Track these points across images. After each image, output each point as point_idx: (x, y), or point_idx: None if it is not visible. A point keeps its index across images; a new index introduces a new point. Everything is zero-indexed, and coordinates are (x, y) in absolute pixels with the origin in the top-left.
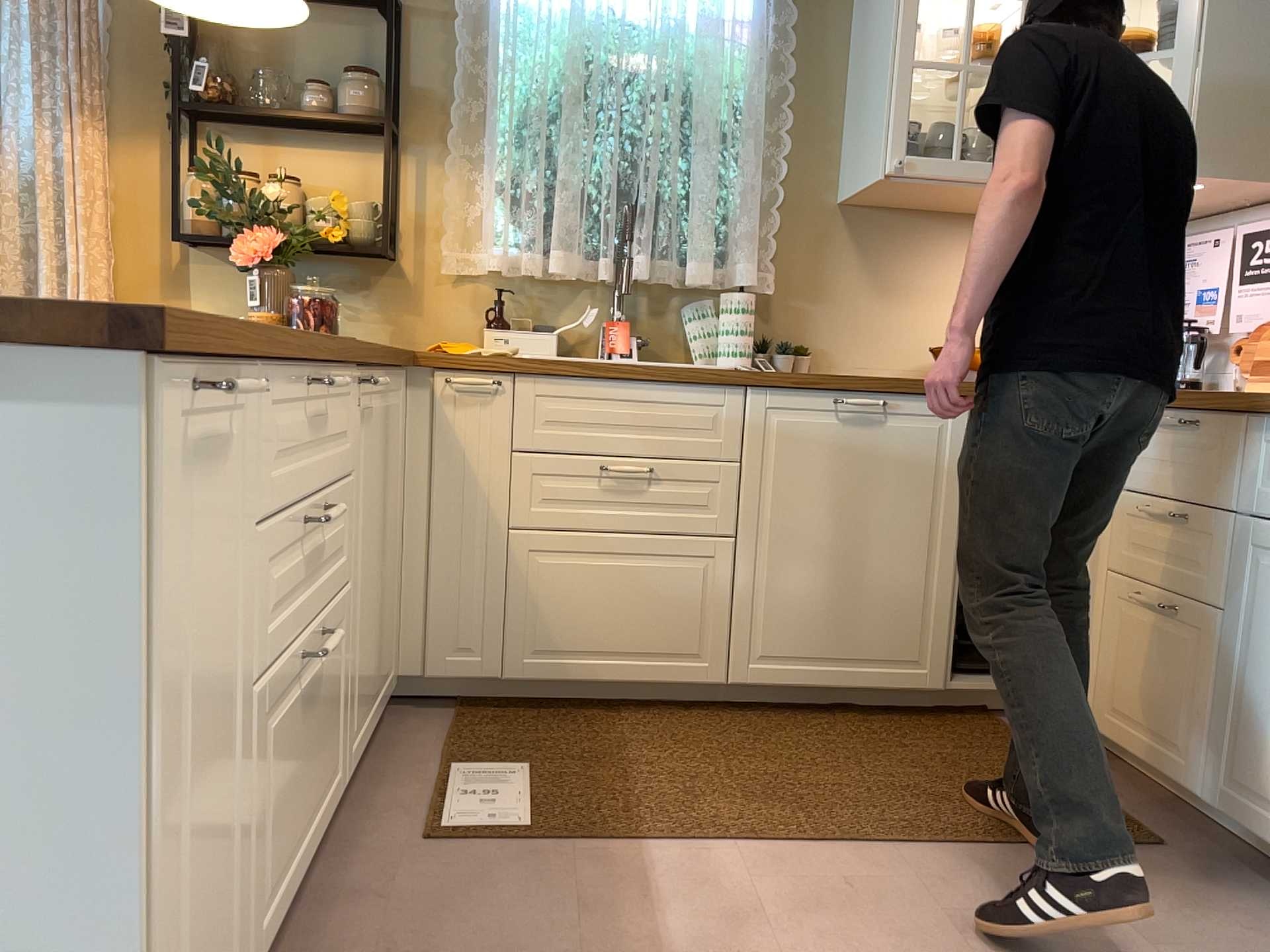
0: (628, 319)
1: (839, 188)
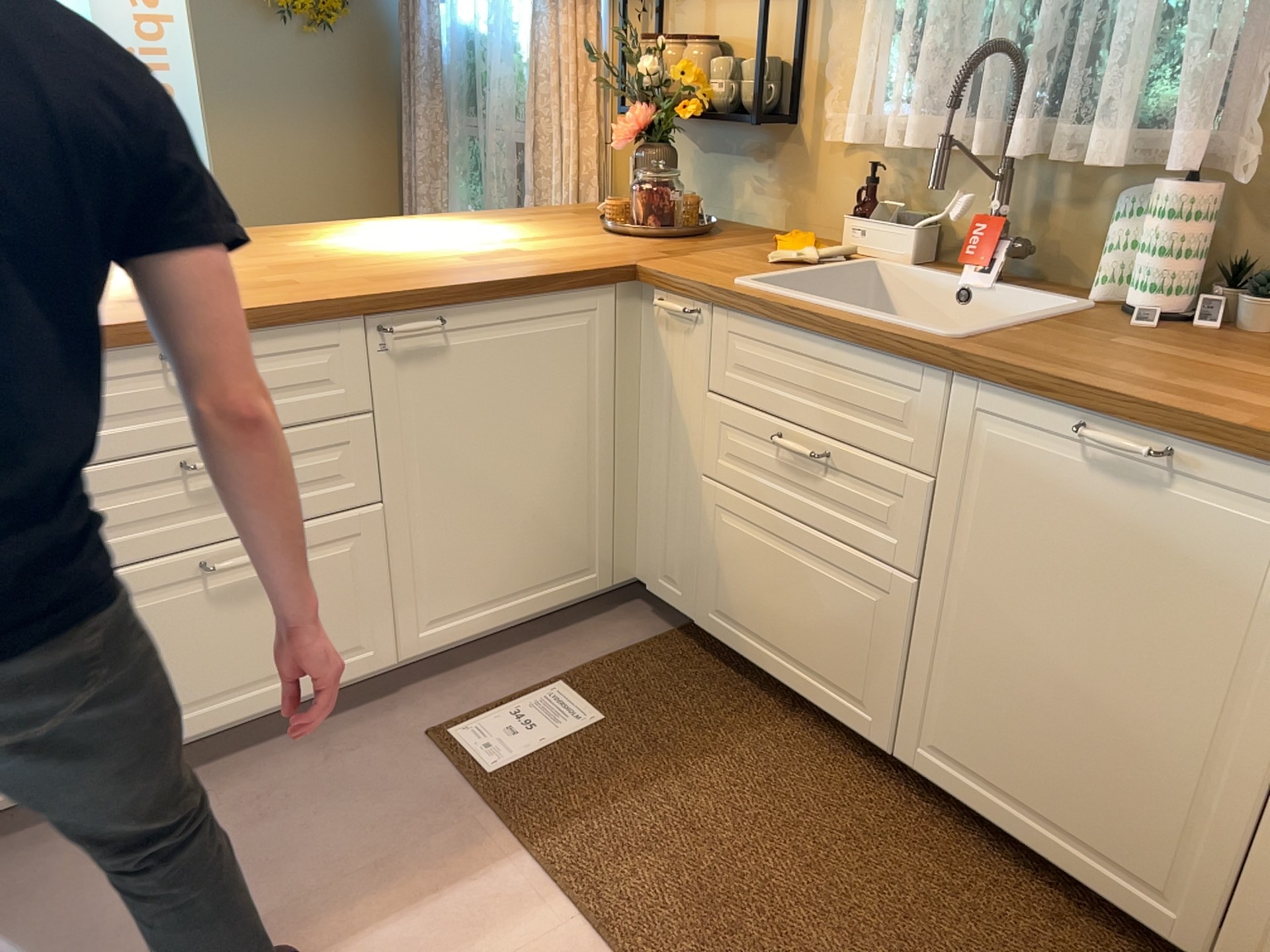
0: (1032, 212)
1: None
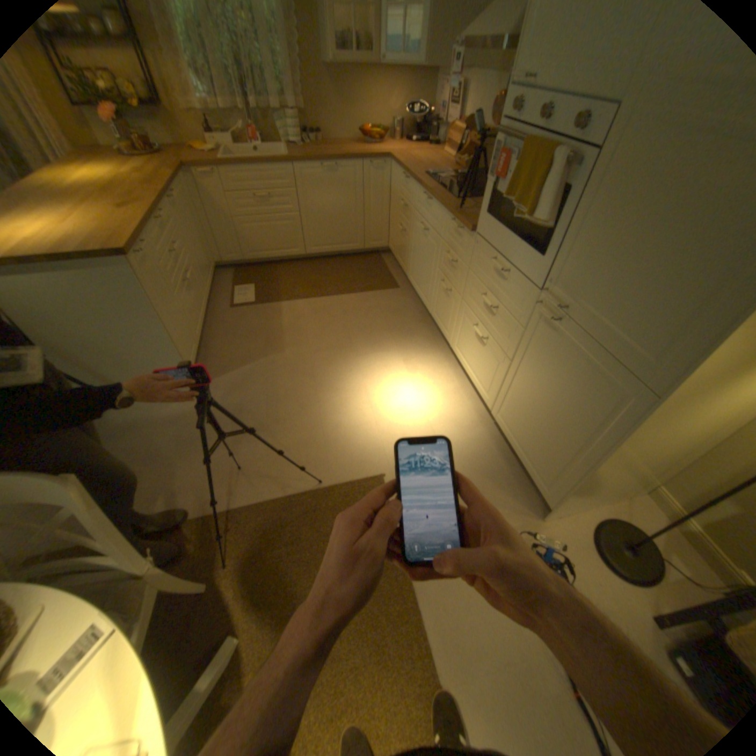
0: (254, 124)
1: (320, 56)
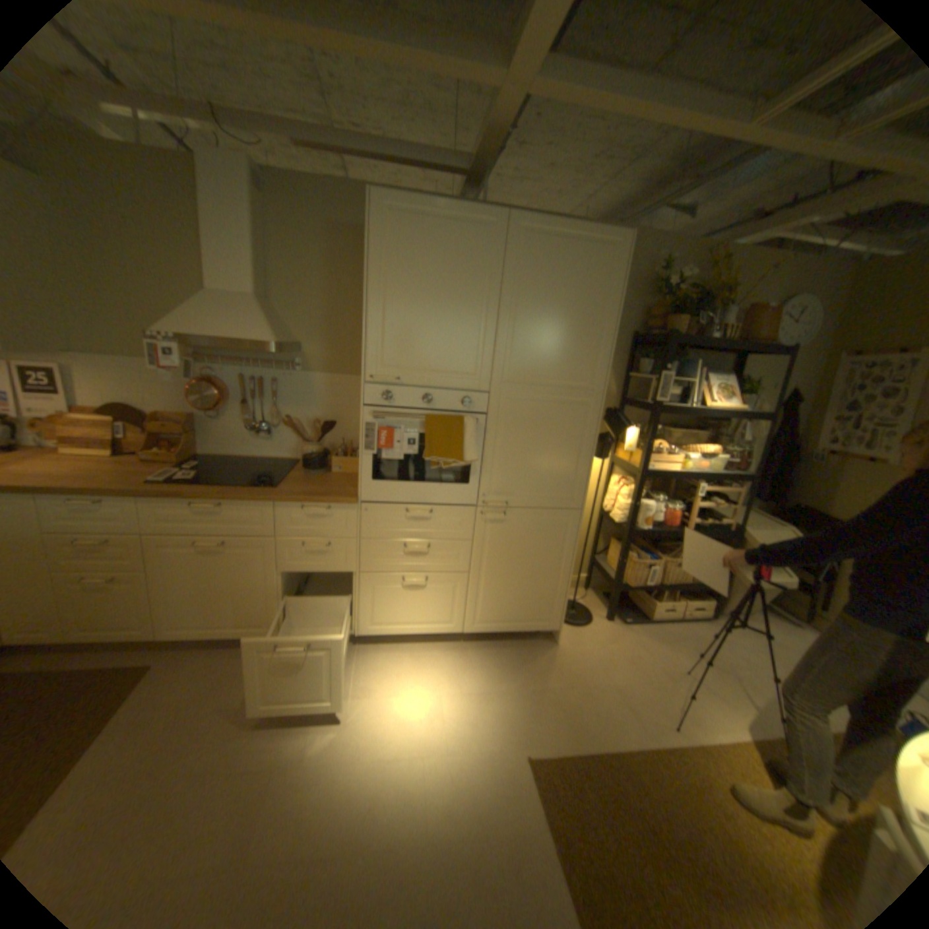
0: None
1: None
